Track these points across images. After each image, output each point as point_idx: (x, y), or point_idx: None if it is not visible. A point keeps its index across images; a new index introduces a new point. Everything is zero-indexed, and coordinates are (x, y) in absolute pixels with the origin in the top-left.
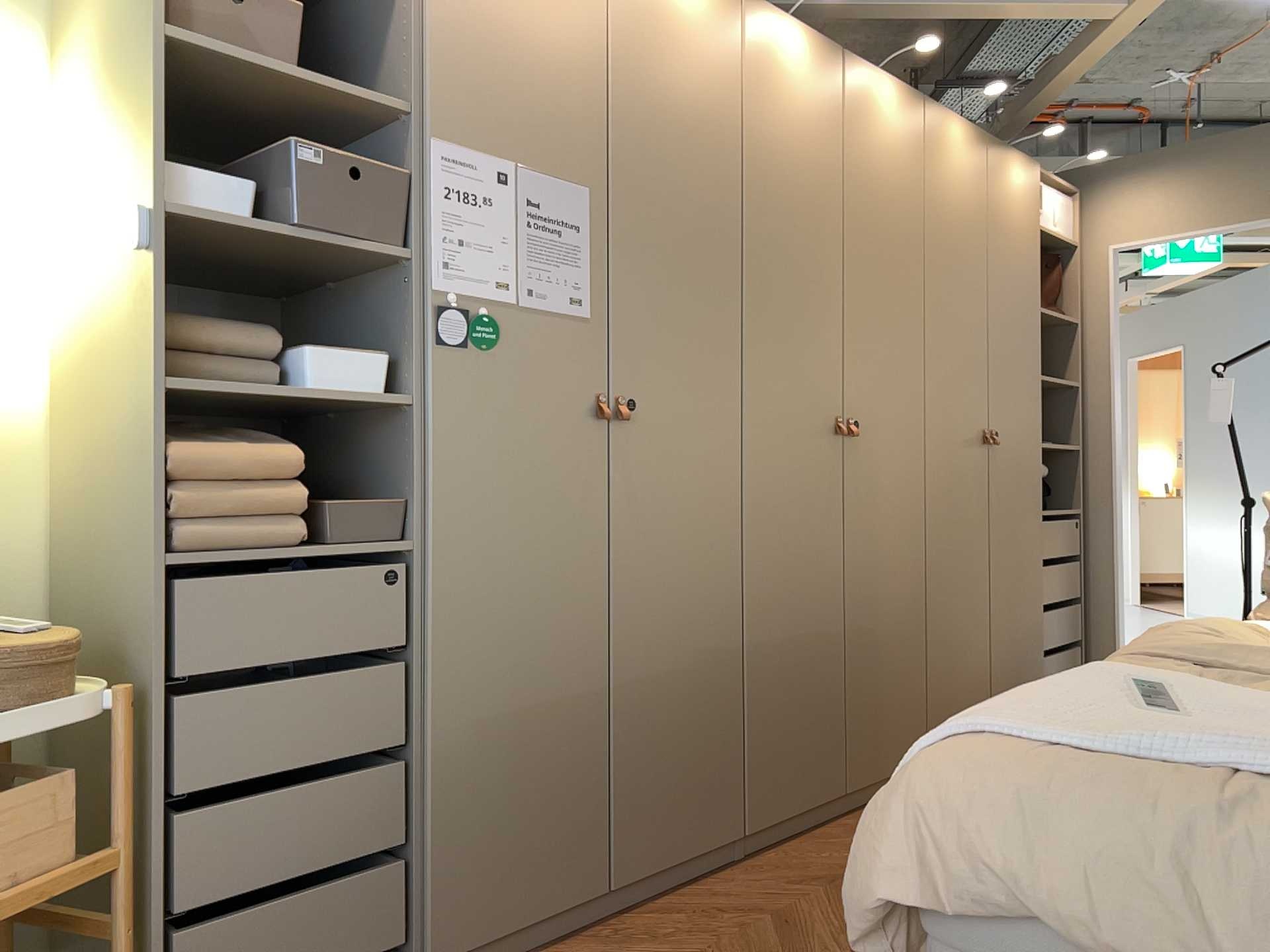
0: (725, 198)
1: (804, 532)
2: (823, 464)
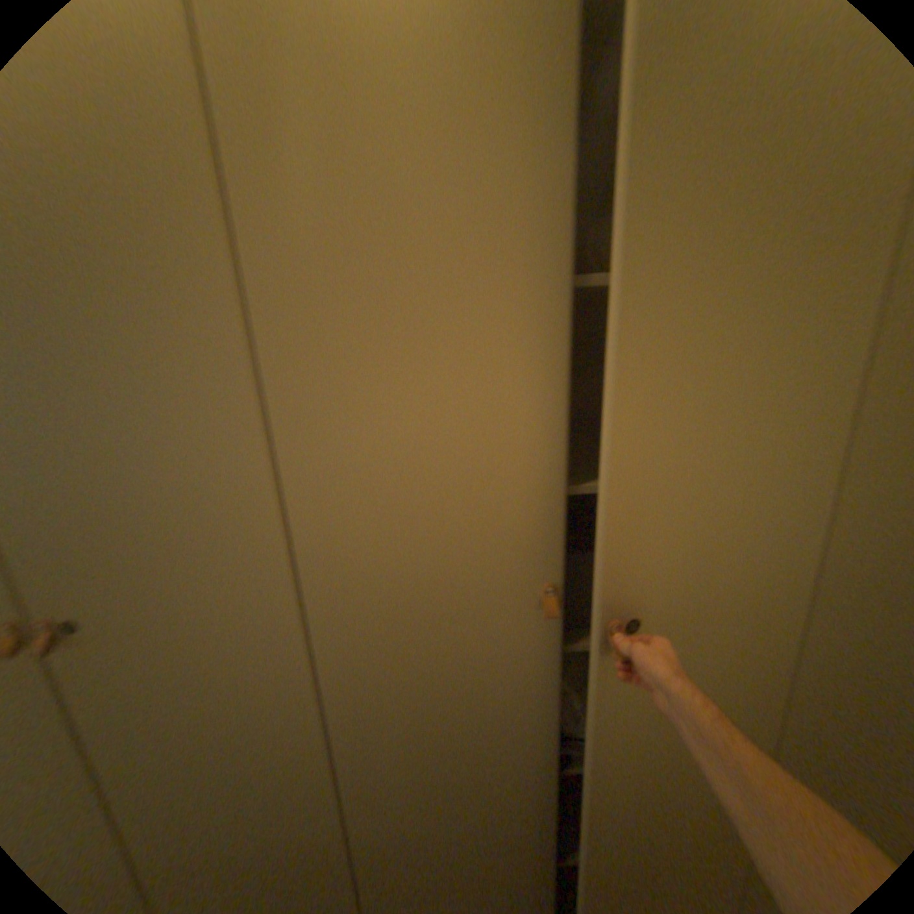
0: (179, 286)
1: (454, 736)
2: (499, 655)
